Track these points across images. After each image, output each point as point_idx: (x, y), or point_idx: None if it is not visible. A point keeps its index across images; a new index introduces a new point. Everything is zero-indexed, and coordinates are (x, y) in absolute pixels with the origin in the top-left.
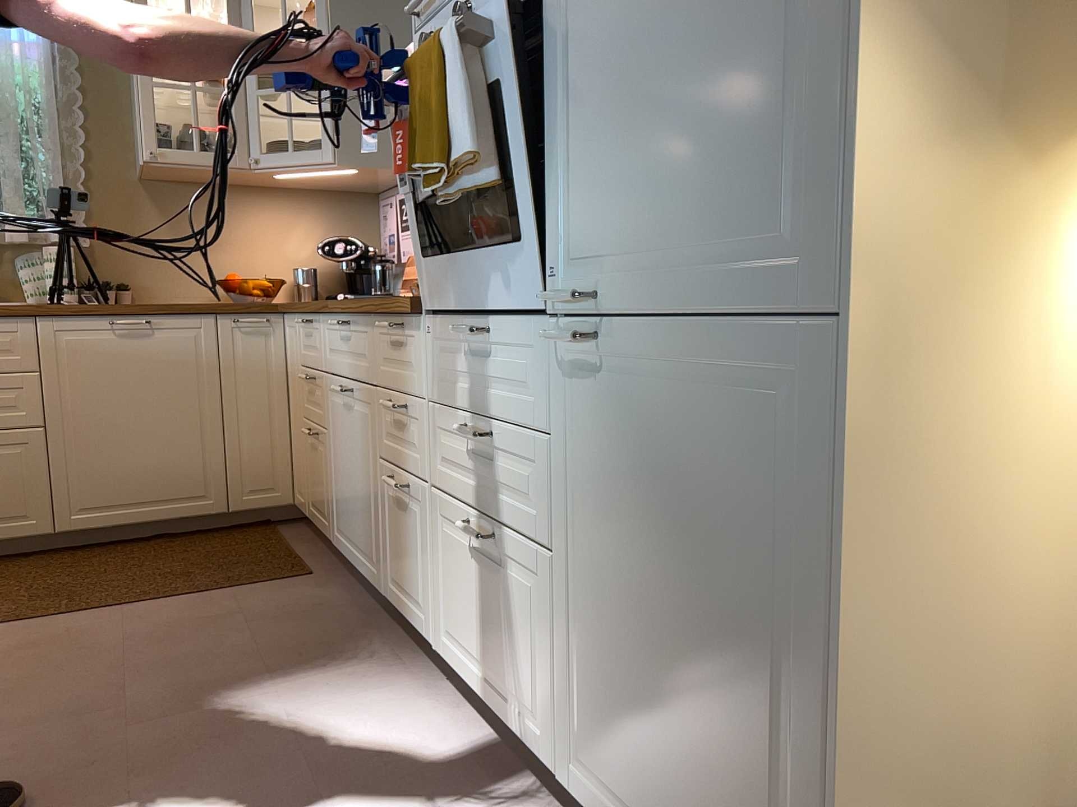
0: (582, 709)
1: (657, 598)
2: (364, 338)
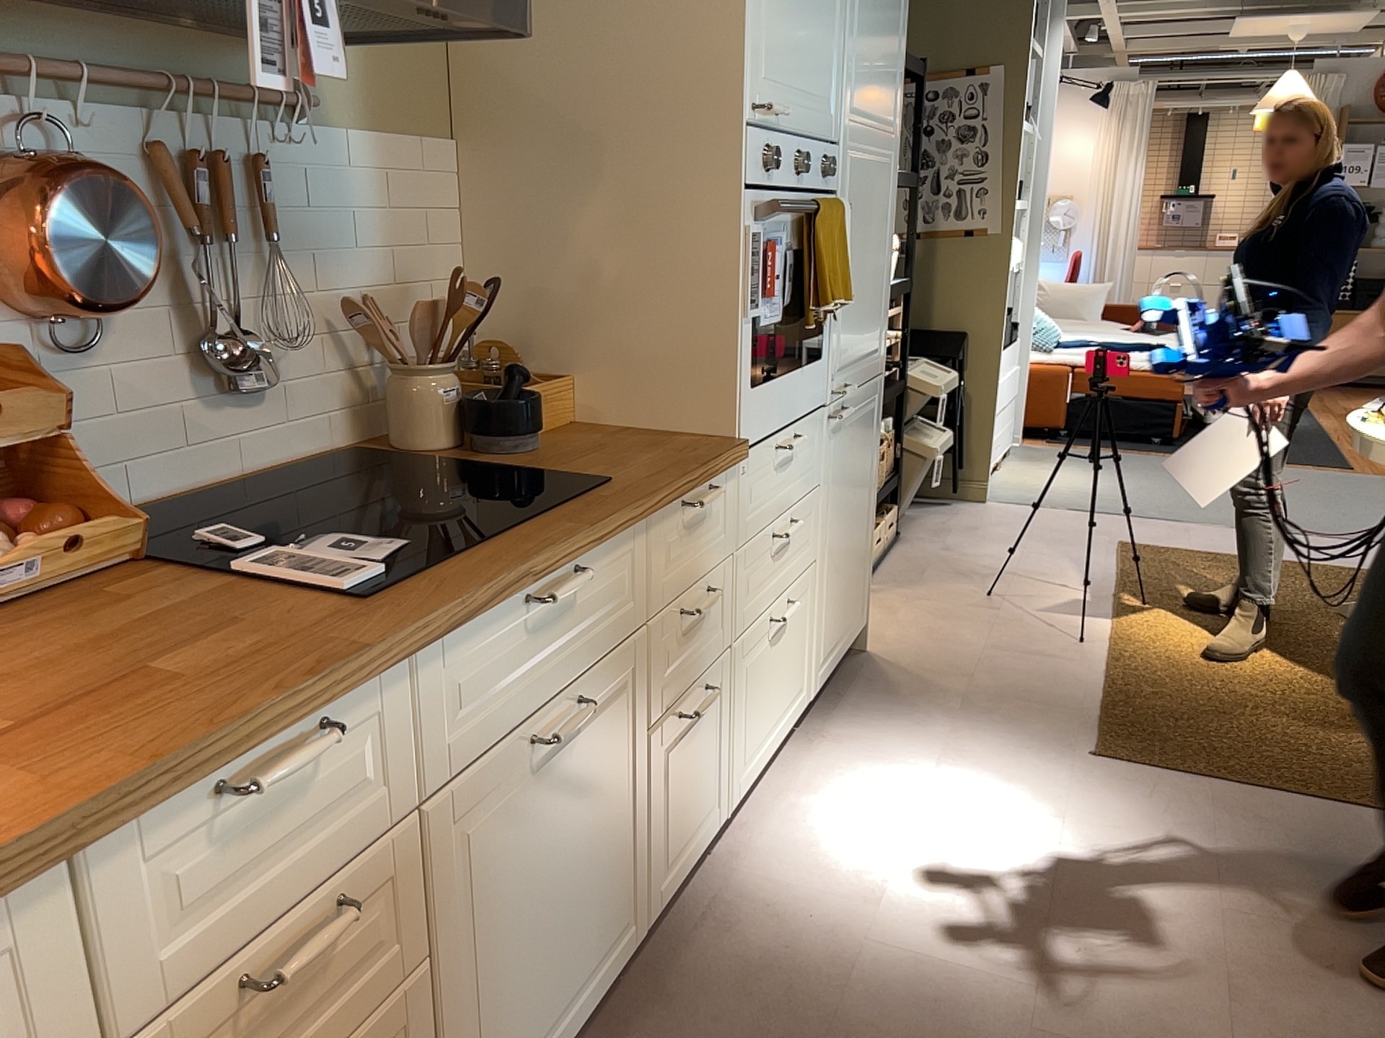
0: (821, 629)
1: (847, 521)
2: (618, 569)
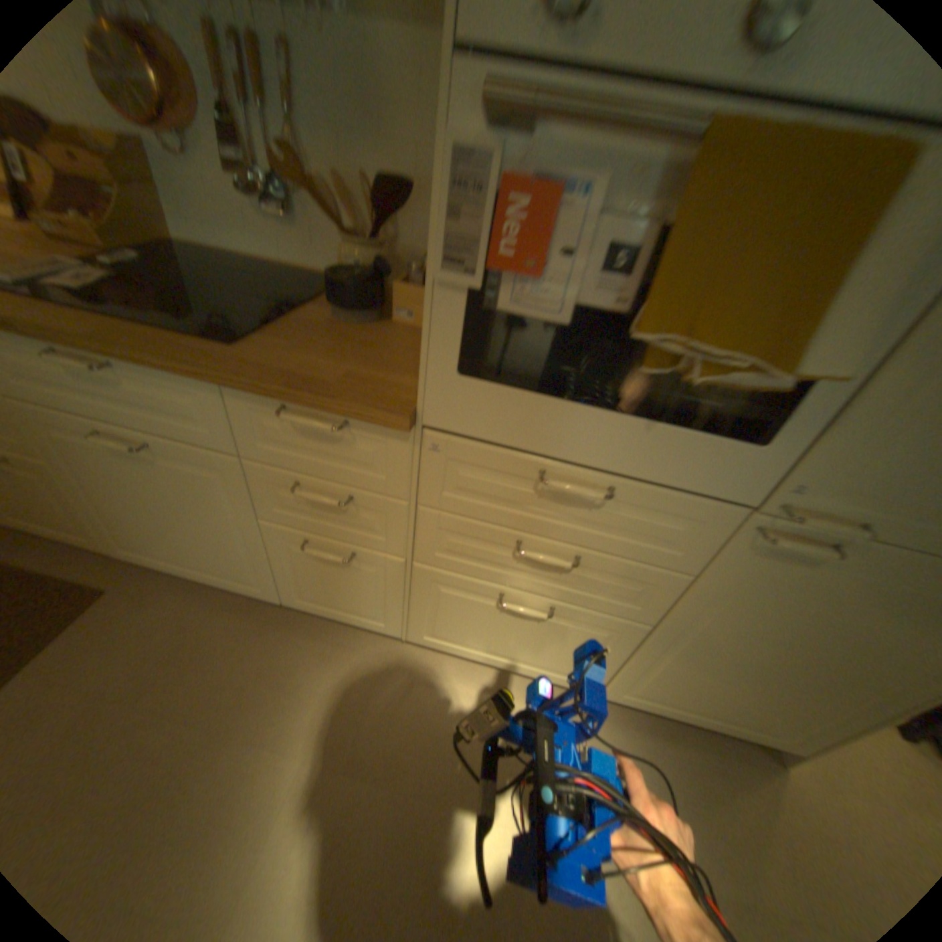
0: (647, 678)
1: (785, 656)
2: (177, 395)
